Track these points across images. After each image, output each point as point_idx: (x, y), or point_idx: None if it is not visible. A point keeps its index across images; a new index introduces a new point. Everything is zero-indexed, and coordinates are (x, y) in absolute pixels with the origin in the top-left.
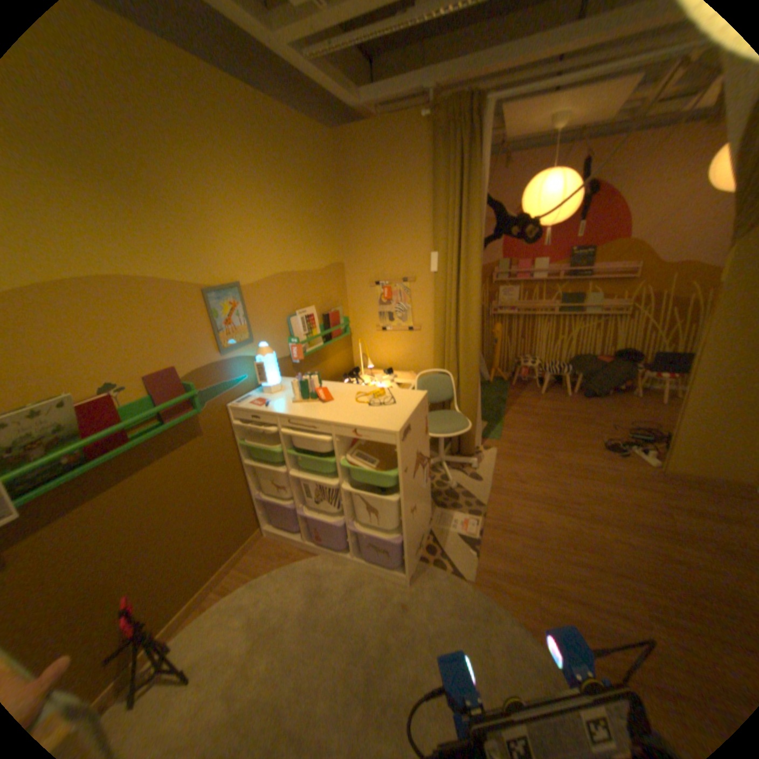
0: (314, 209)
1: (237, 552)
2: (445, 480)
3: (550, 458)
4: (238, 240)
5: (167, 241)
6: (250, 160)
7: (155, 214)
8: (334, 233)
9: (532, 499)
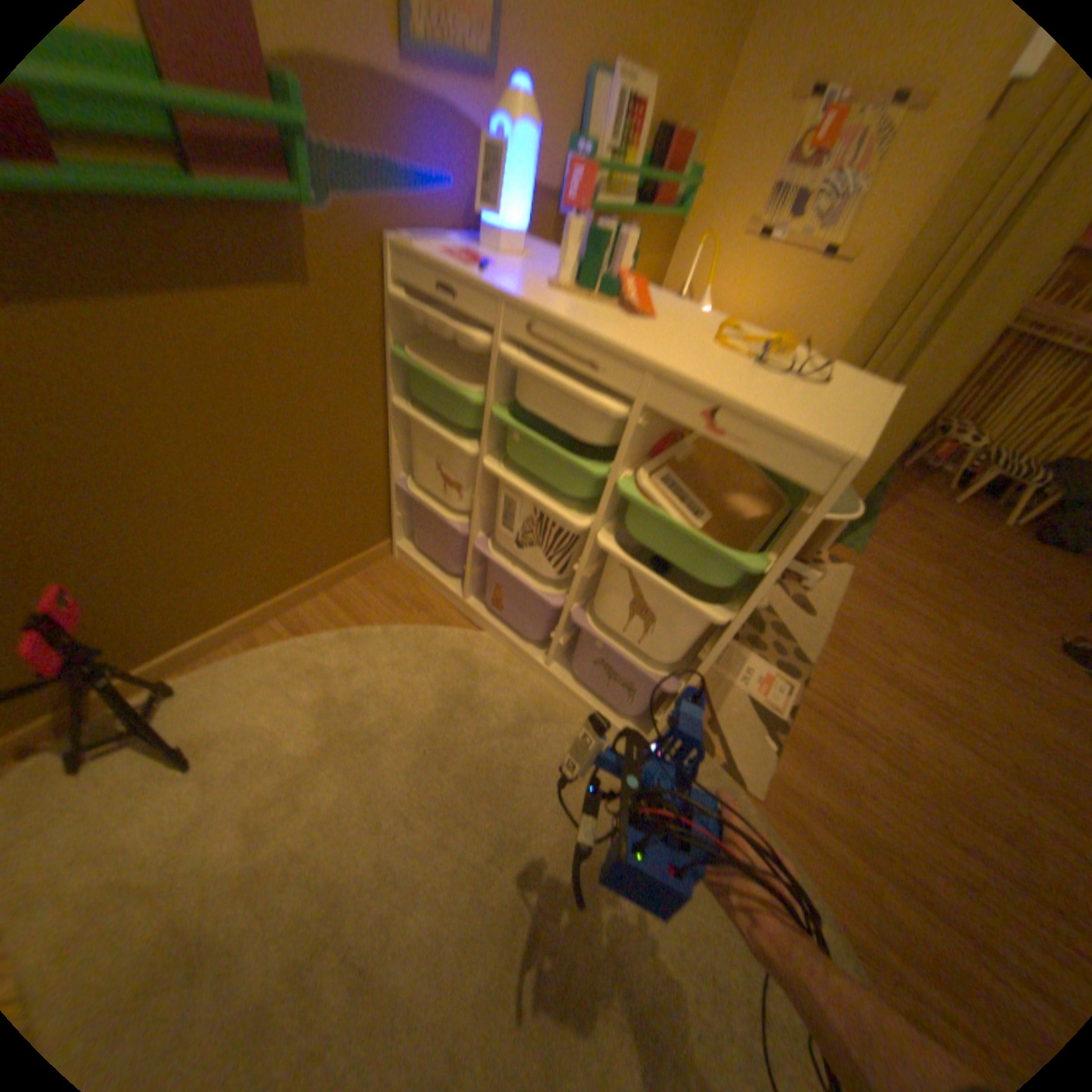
0: None
1: (341, 565)
2: None
3: (952, 625)
4: None
5: None
6: None
7: None
8: None
9: (903, 688)
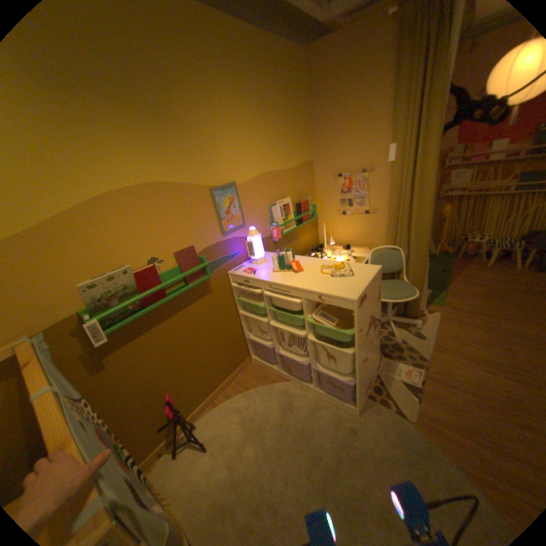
0: (290, 118)
1: (236, 371)
2: (392, 336)
3: (495, 325)
4: (234, 149)
5: (186, 154)
6: (242, 83)
7: (177, 135)
8: (306, 136)
9: (475, 360)
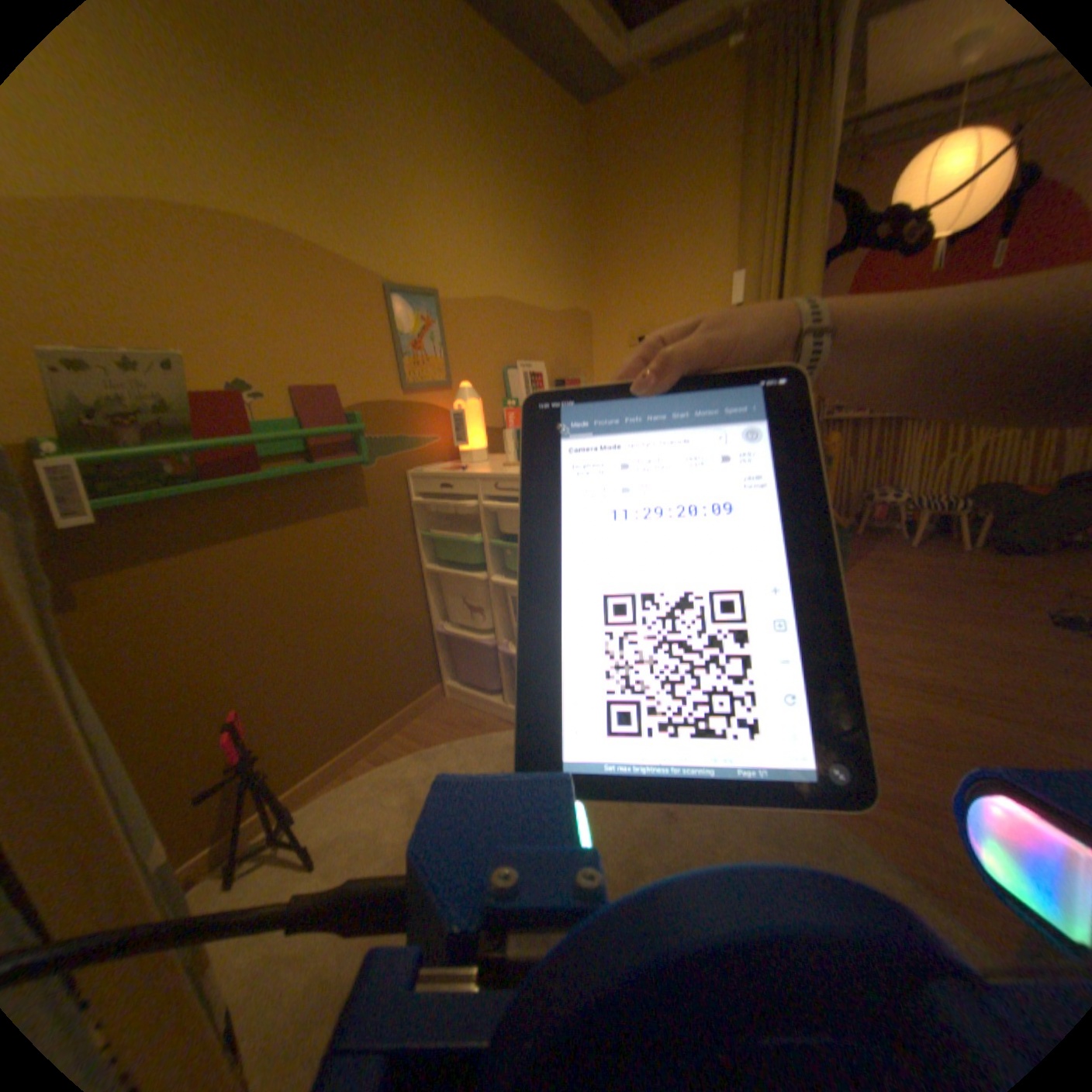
0: (552, 216)
1: (405, 708)
2: None
3: (938, 632)
4: (440, 227)
5: (341, 195)
6: (465, 113)
7: (326, 150)
8: (580, 262)
9: (907, 686)
